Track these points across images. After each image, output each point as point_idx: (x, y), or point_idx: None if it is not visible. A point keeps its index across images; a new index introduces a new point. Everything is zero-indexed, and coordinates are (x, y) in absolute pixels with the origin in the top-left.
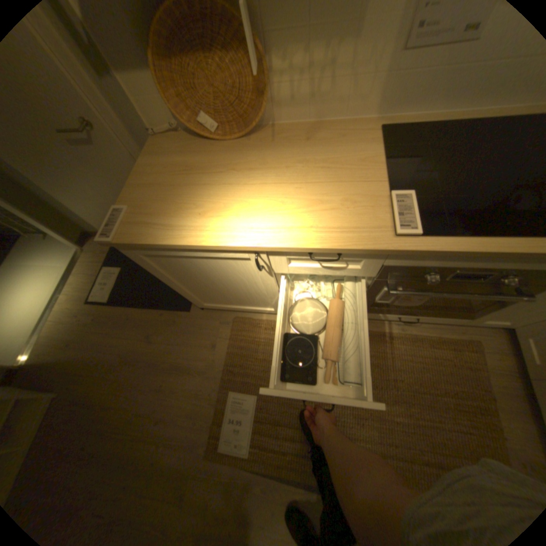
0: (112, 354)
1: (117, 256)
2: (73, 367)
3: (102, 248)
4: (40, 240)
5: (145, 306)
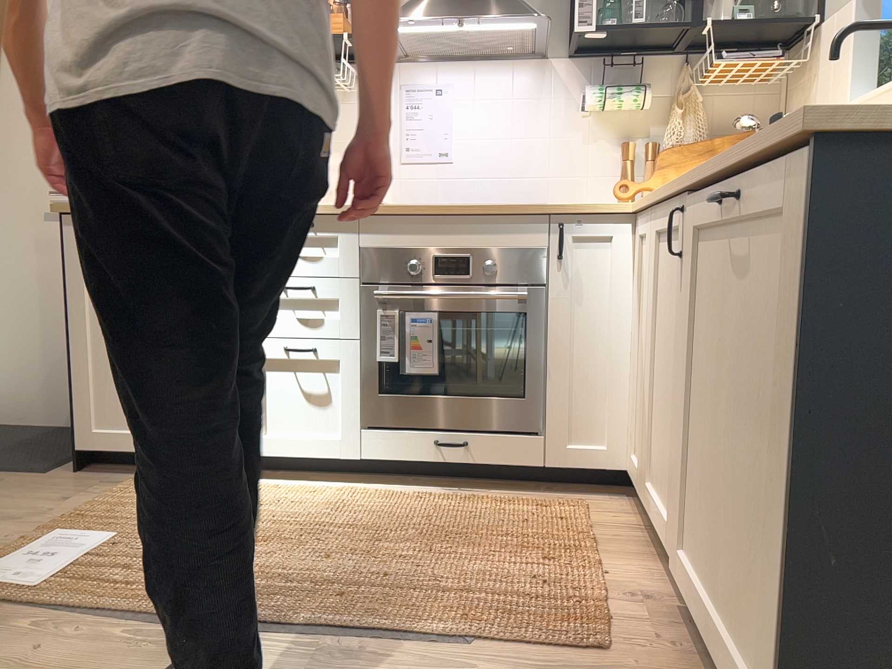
0: None
1: None
2: None
3: None
4: None
5: None
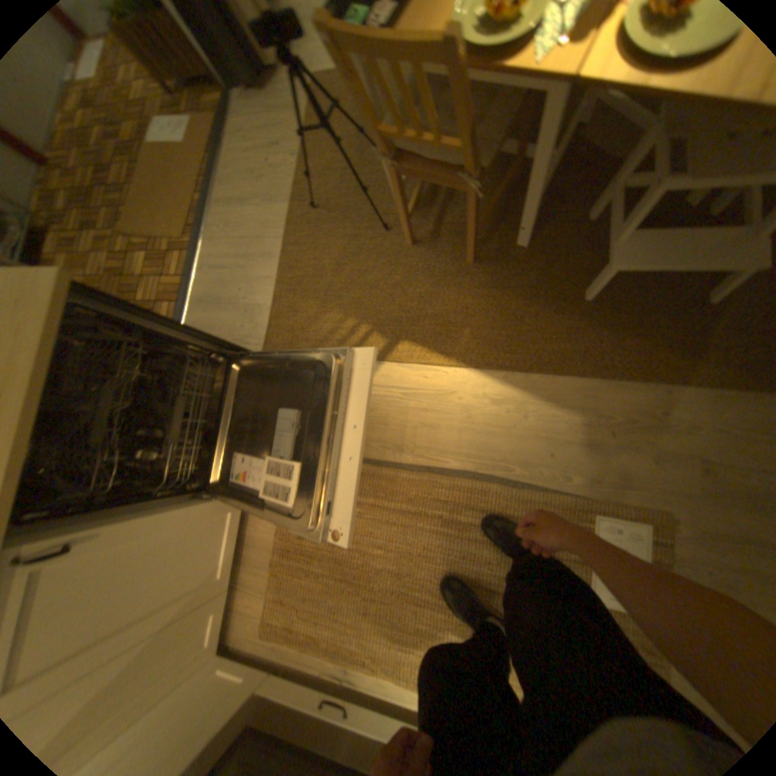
0: None
1: None
2: None
3: None
4: None
5: None
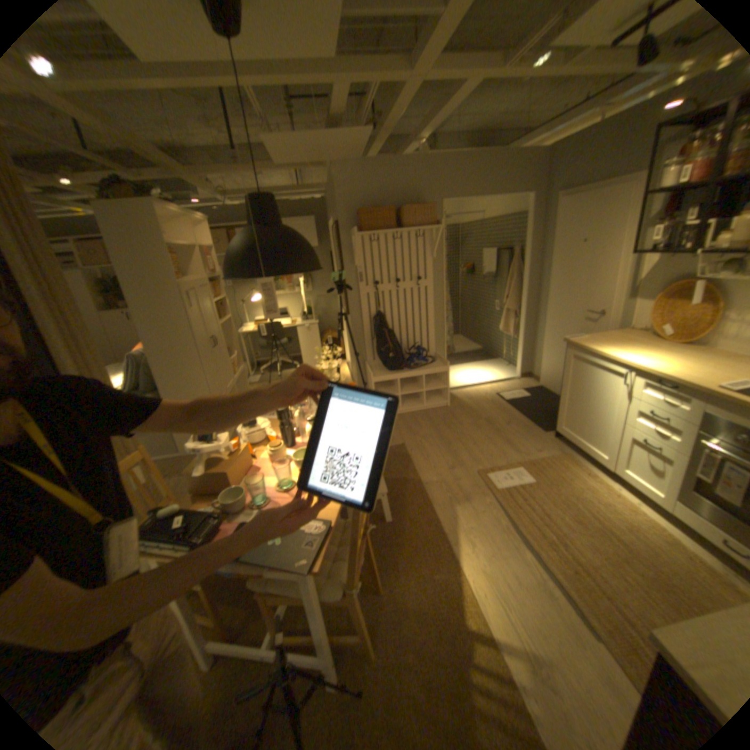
0: (486, 415)
1: (535, 391)
2: (465, 406)
3: (531, 385)
4: (505, 365)
5: (524, 414)
